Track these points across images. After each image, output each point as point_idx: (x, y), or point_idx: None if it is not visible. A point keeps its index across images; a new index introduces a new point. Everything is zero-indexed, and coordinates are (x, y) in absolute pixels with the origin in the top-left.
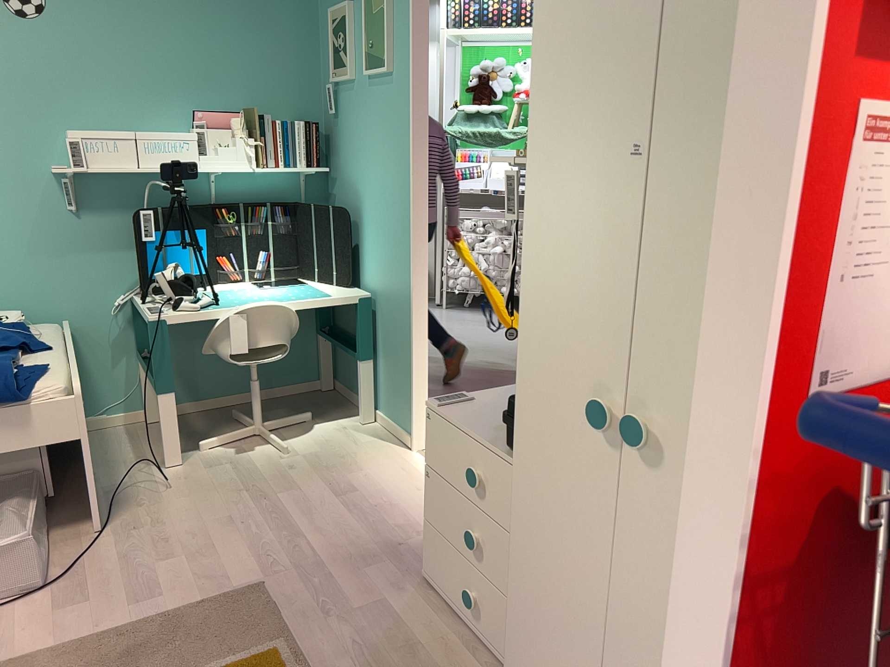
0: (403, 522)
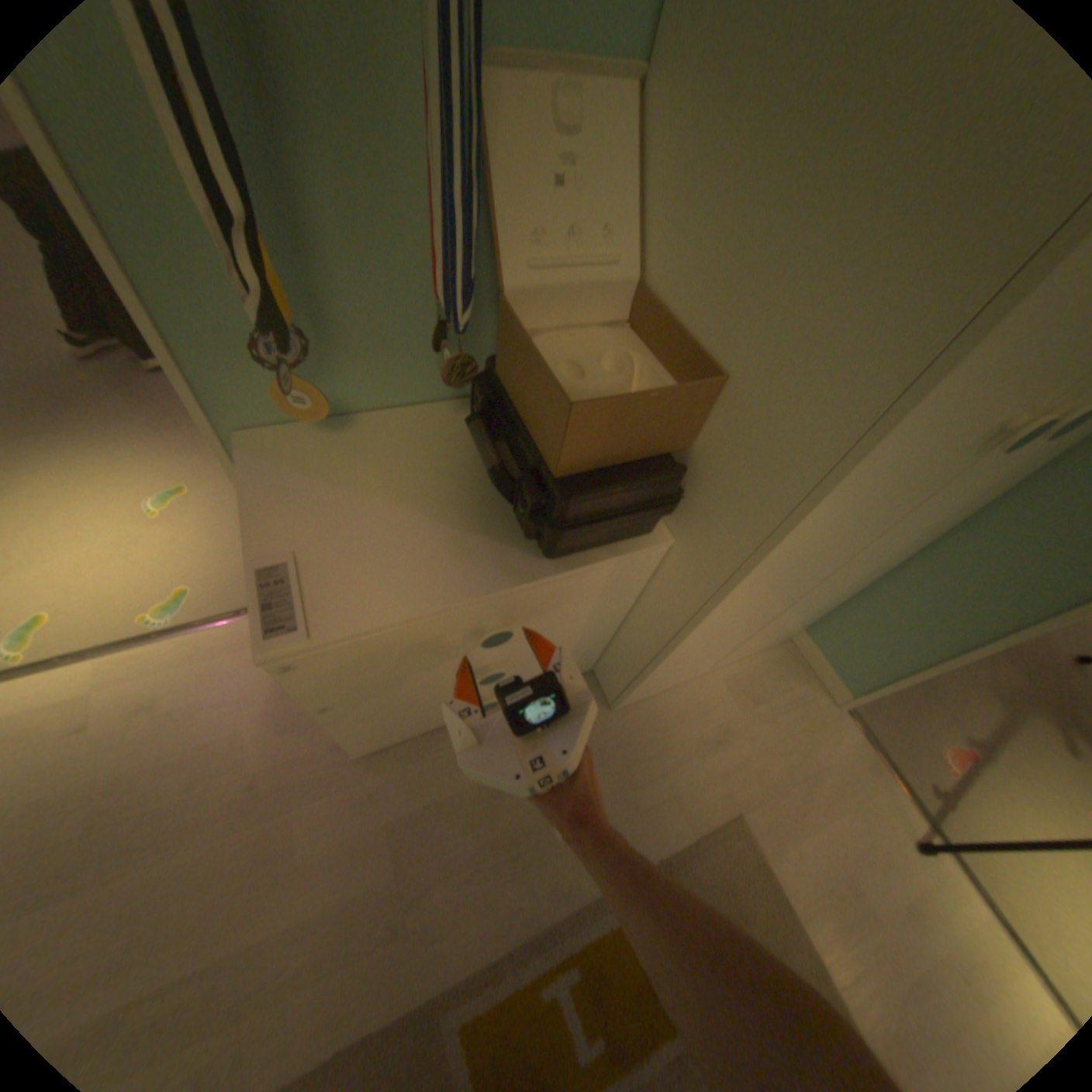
0: (179, 775)
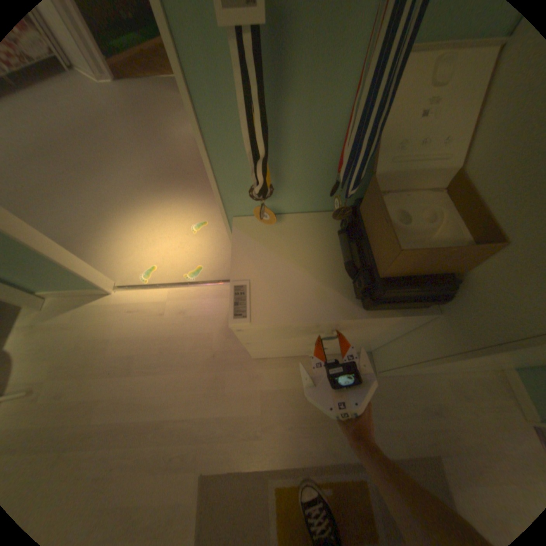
0: (190, 343)
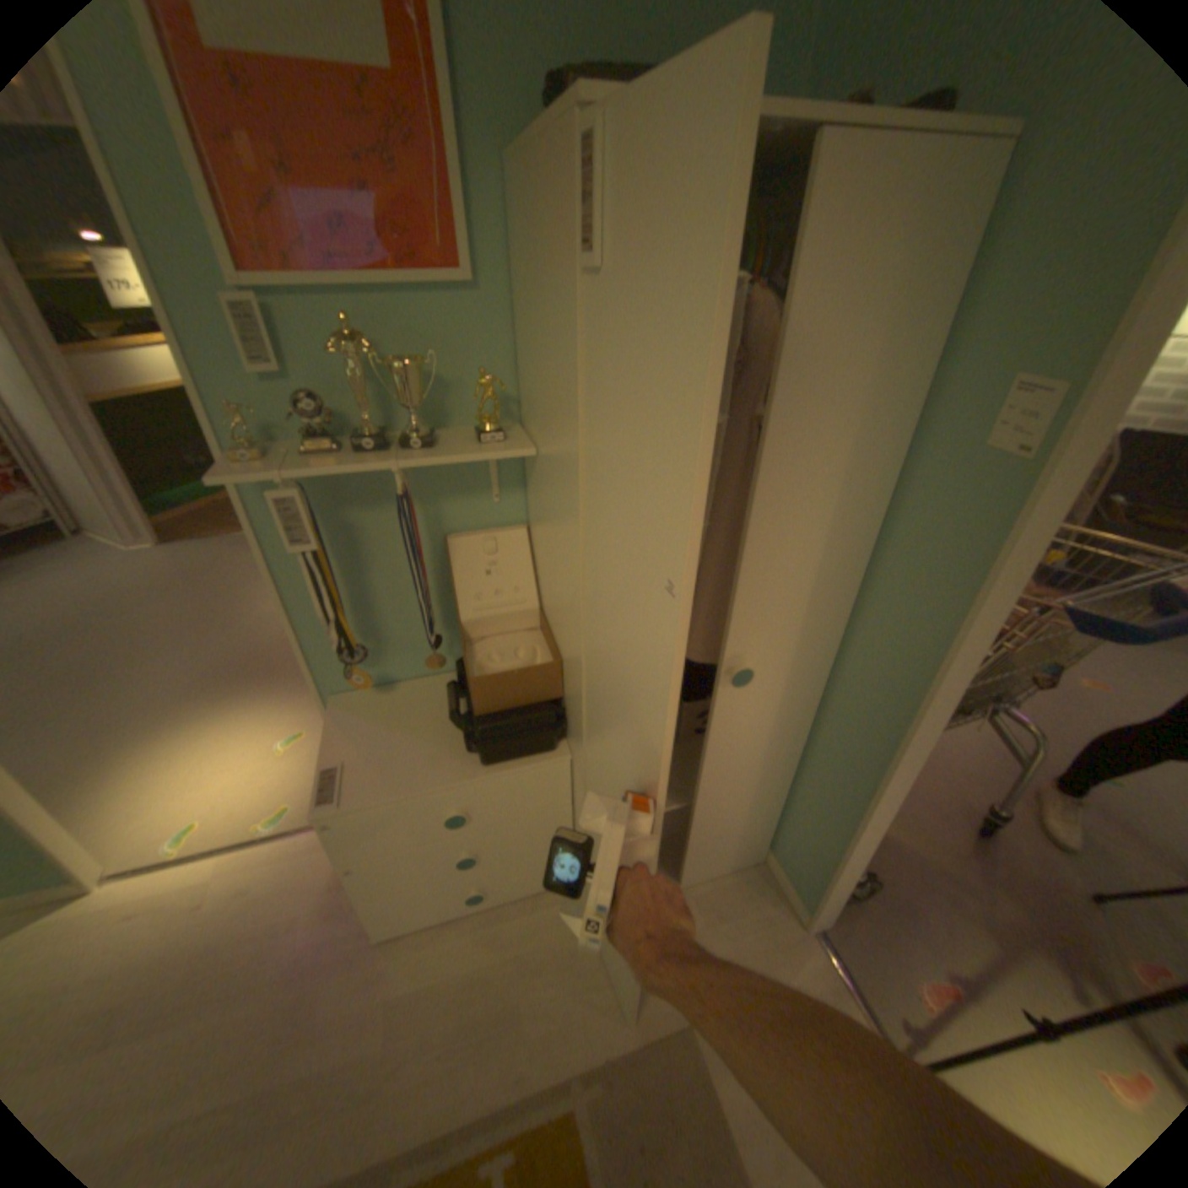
0: (252, 946)
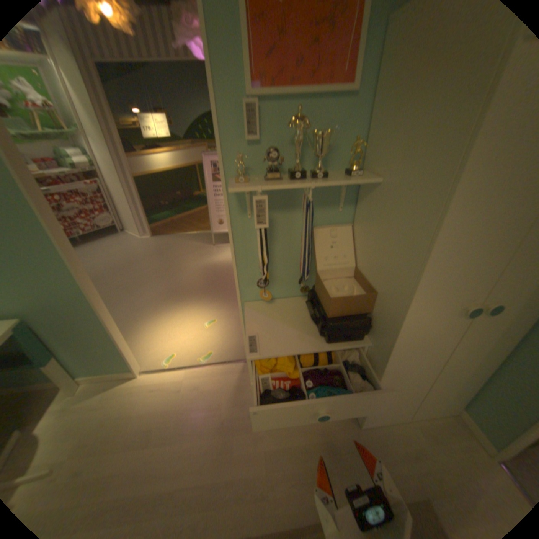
0: (202, 413)
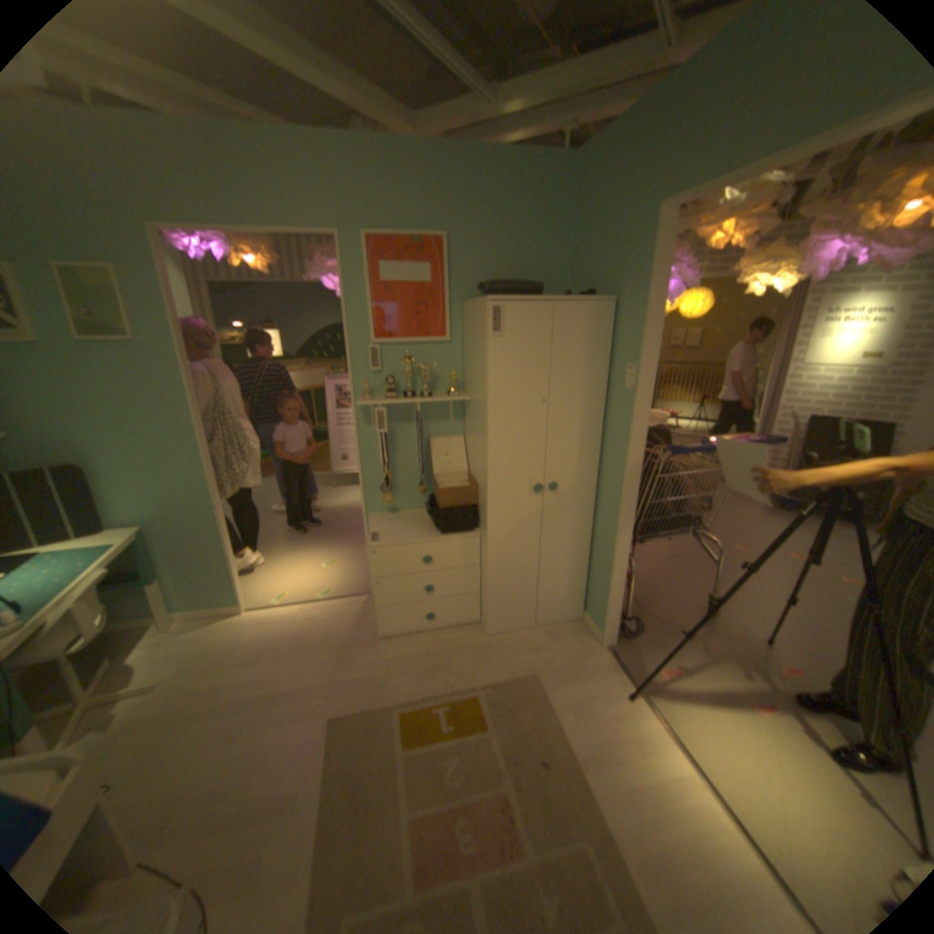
0: (320, 636)
